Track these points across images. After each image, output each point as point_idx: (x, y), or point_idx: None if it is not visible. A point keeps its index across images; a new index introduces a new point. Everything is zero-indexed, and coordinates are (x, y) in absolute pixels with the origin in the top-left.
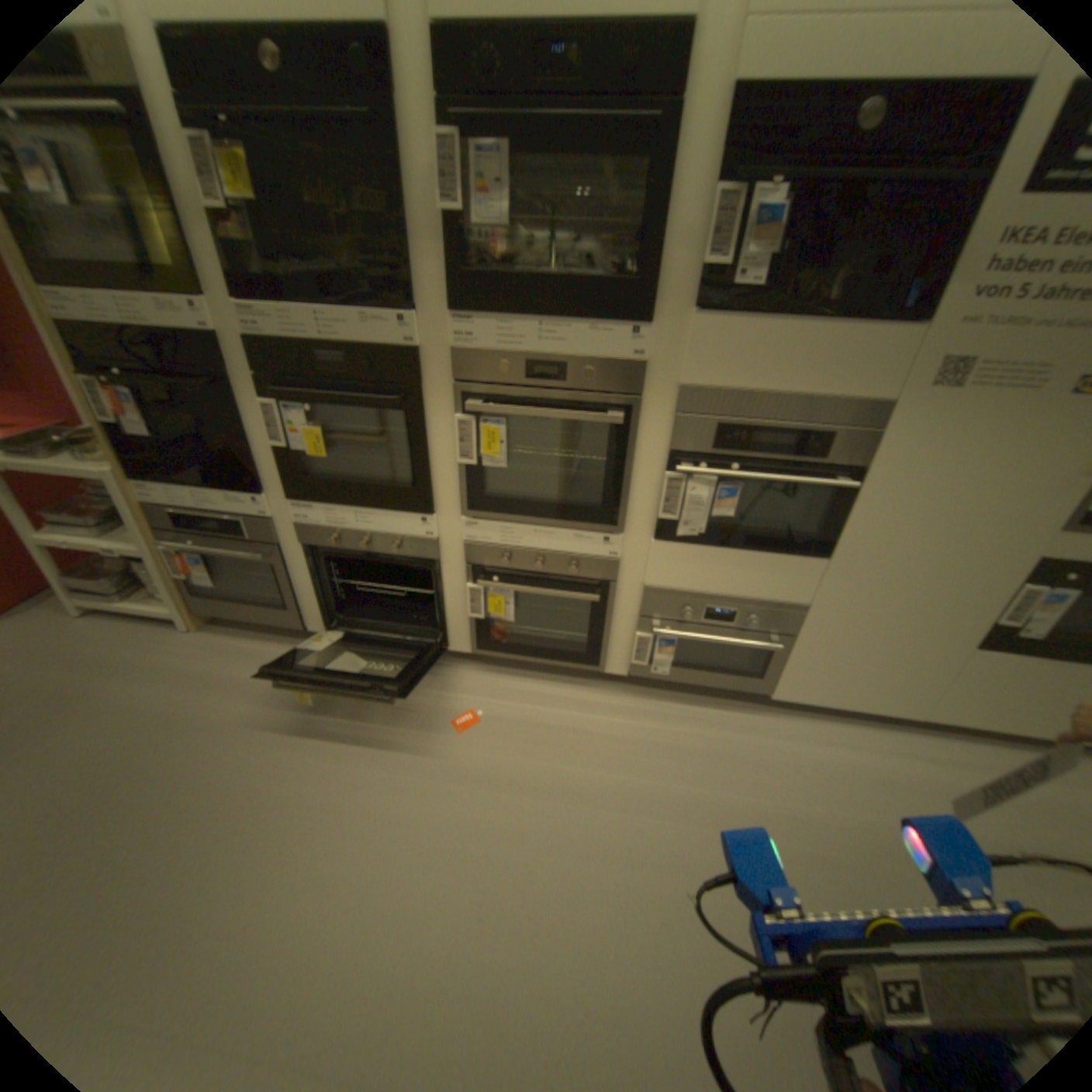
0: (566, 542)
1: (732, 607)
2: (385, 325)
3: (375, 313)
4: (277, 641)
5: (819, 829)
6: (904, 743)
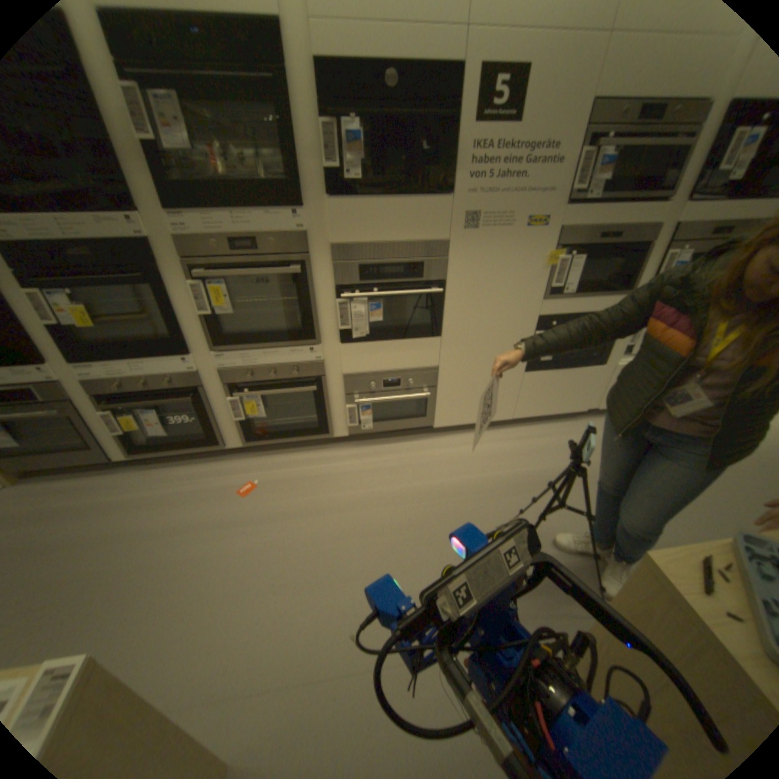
0: (285, 356)
1: (396, 377)
2: (114, 223)
3: (104, 215)
4: (86, 477)
5: (464, 488)
6: (504, 434)
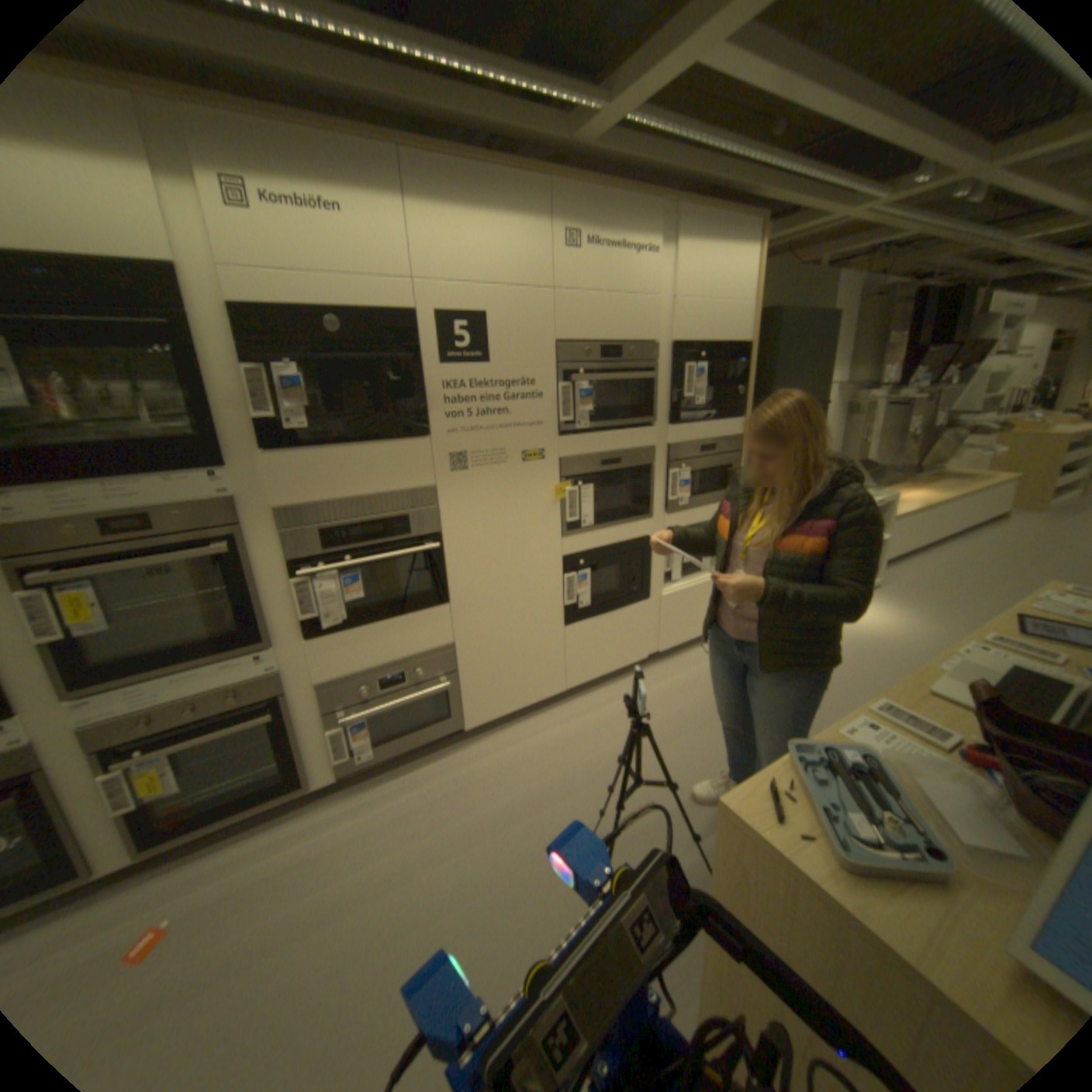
0: (211, 678)
1: (397, 671)
2: None
3: None
4: None
5: (523, 807)
6: (560, 714)
